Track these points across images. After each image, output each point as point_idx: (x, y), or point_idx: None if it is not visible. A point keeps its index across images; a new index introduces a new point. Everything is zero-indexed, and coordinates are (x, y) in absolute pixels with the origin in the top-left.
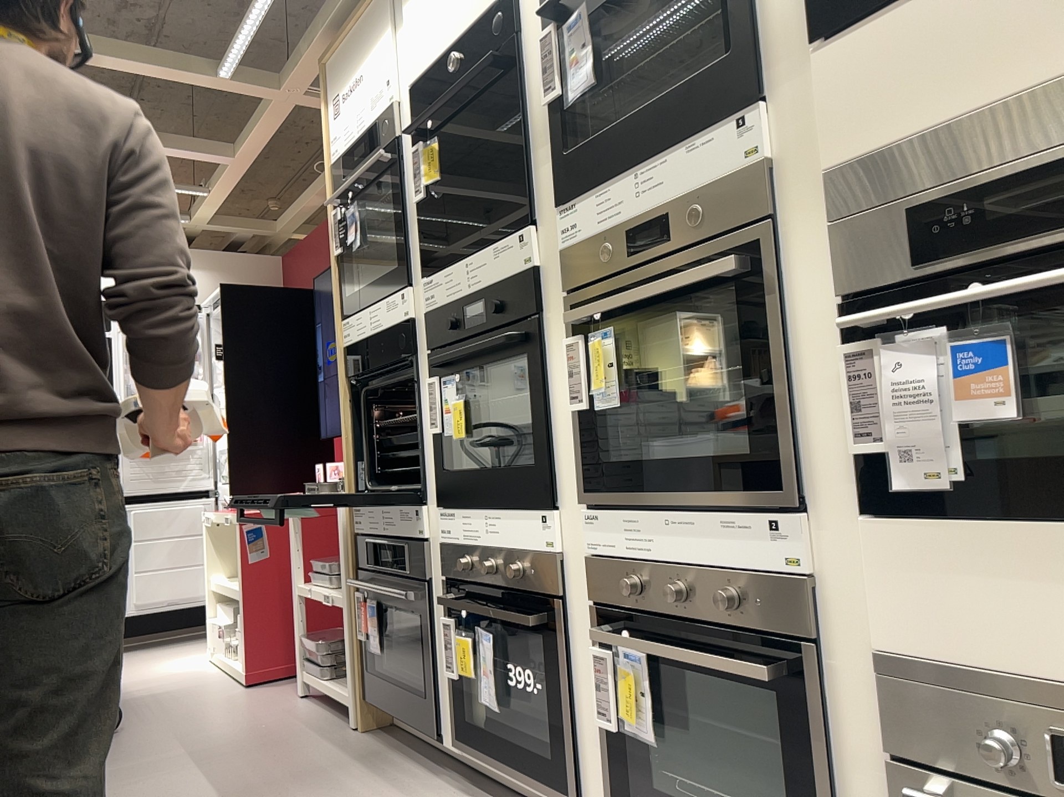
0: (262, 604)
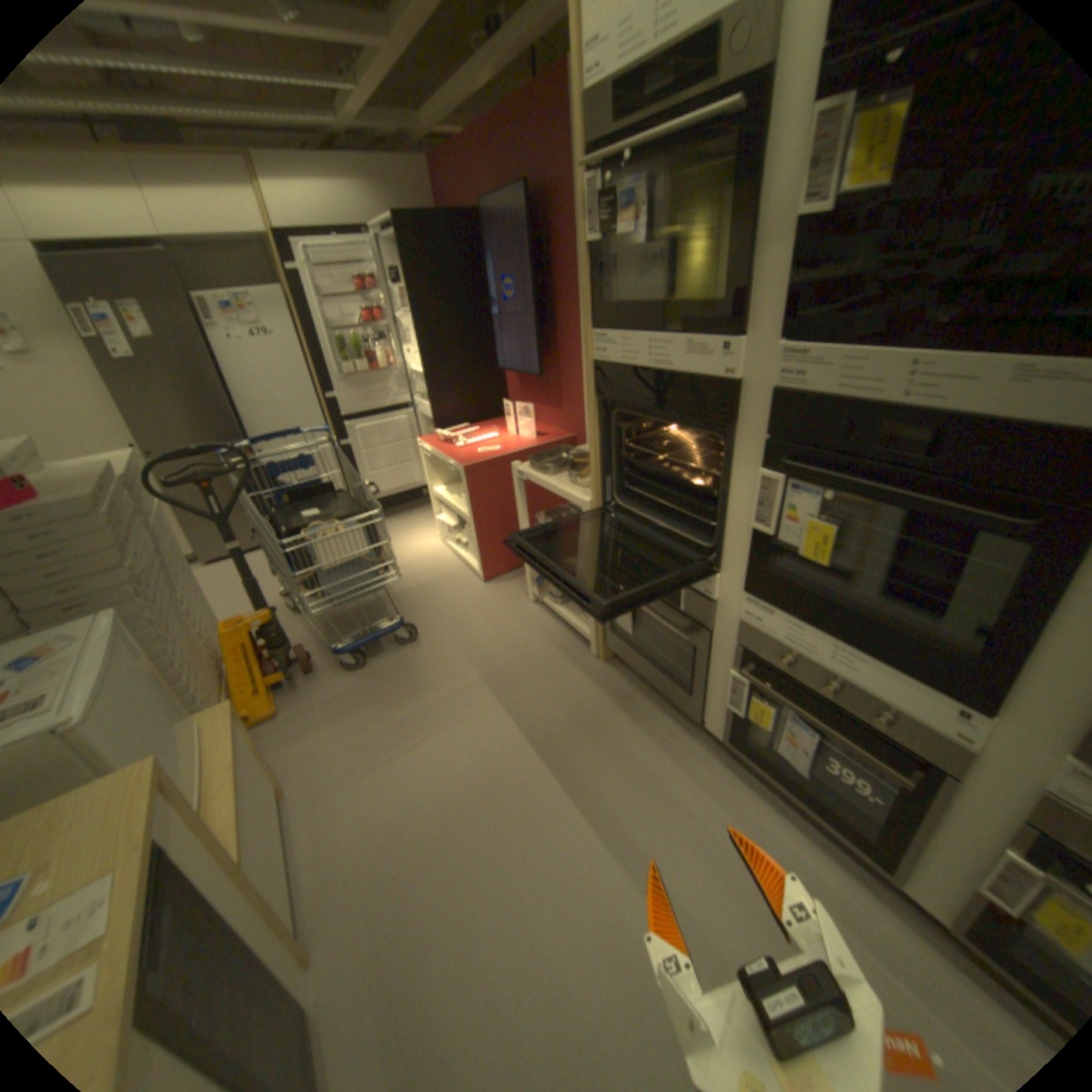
0: (488, 530)
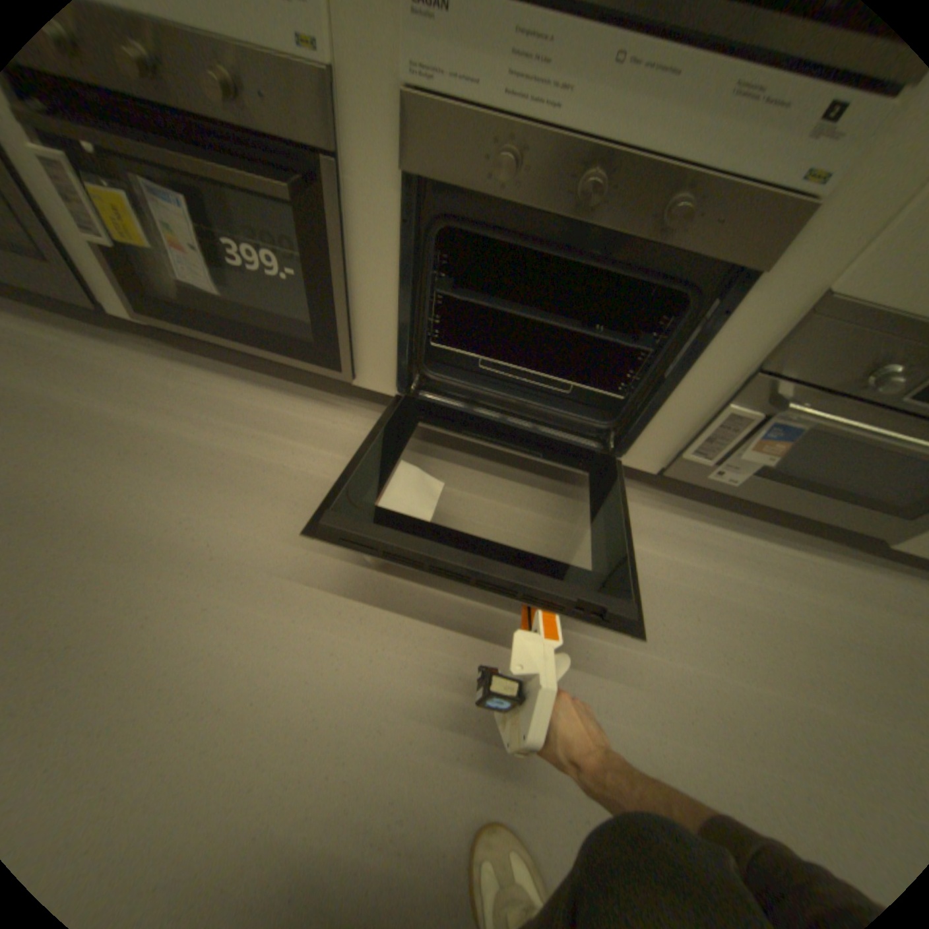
0: None
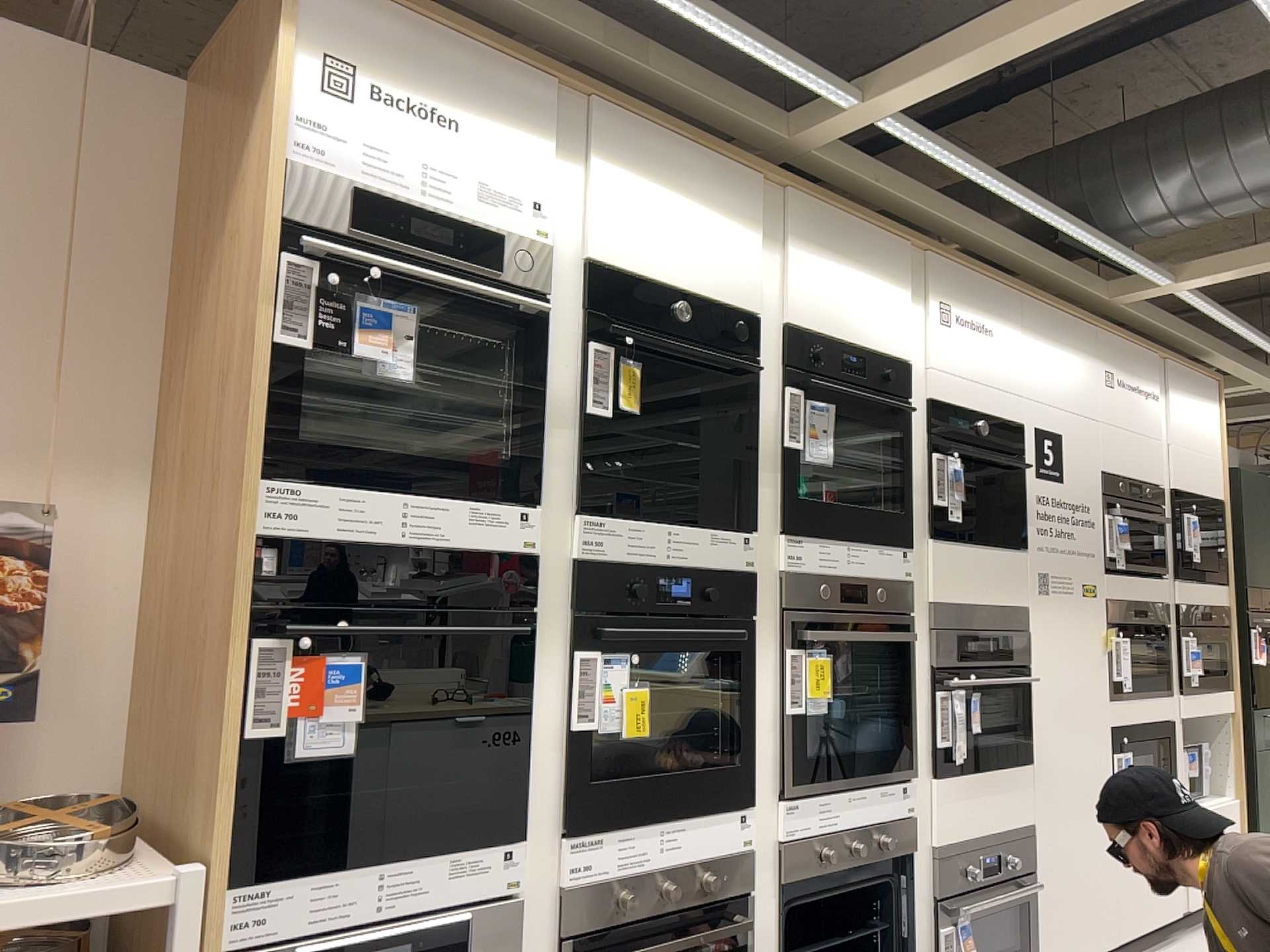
0: None
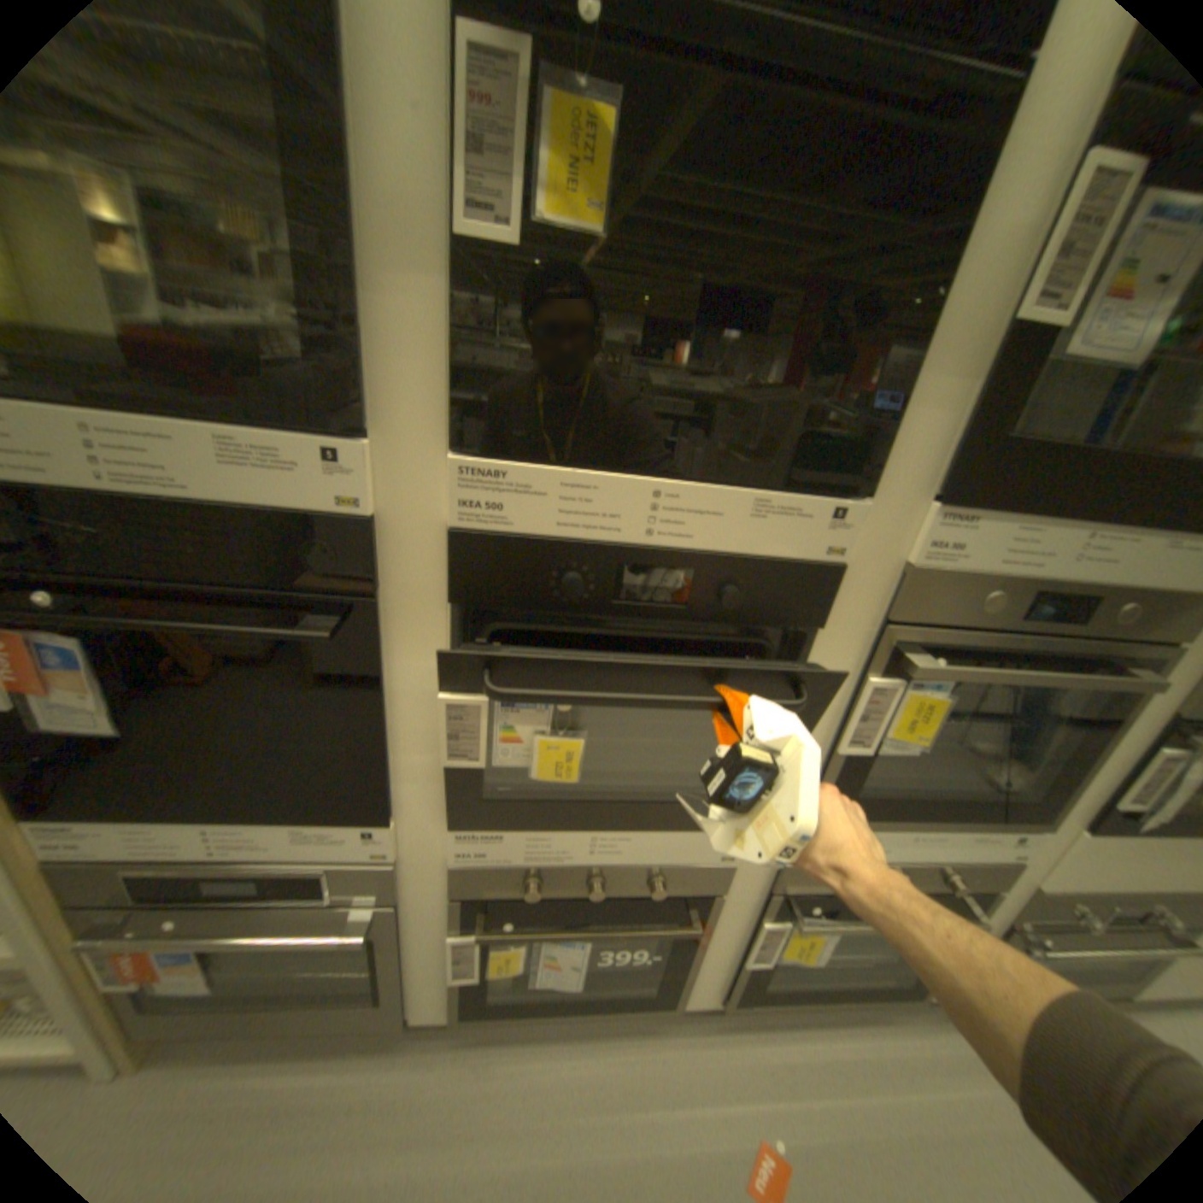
0: None
